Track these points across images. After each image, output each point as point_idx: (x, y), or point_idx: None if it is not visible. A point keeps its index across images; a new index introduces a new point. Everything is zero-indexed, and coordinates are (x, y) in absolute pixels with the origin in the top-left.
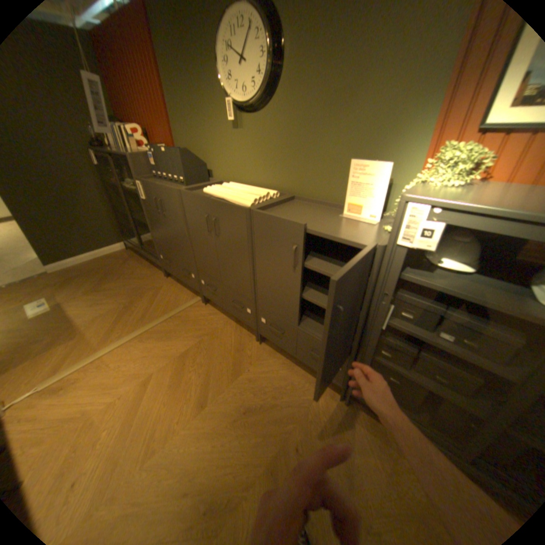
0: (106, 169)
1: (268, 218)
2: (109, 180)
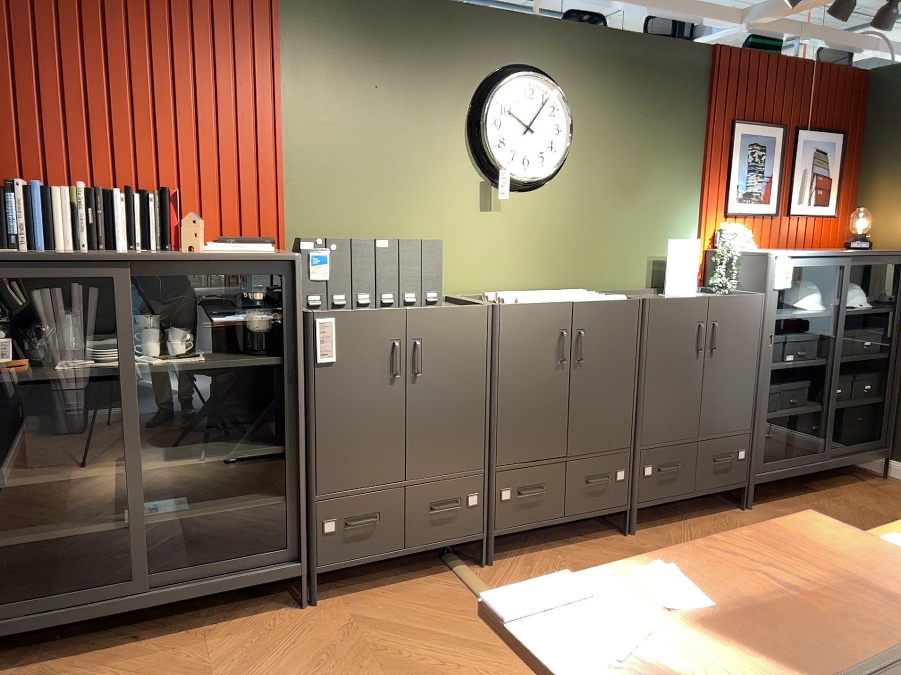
0: None
1: (671, 302)
2: None
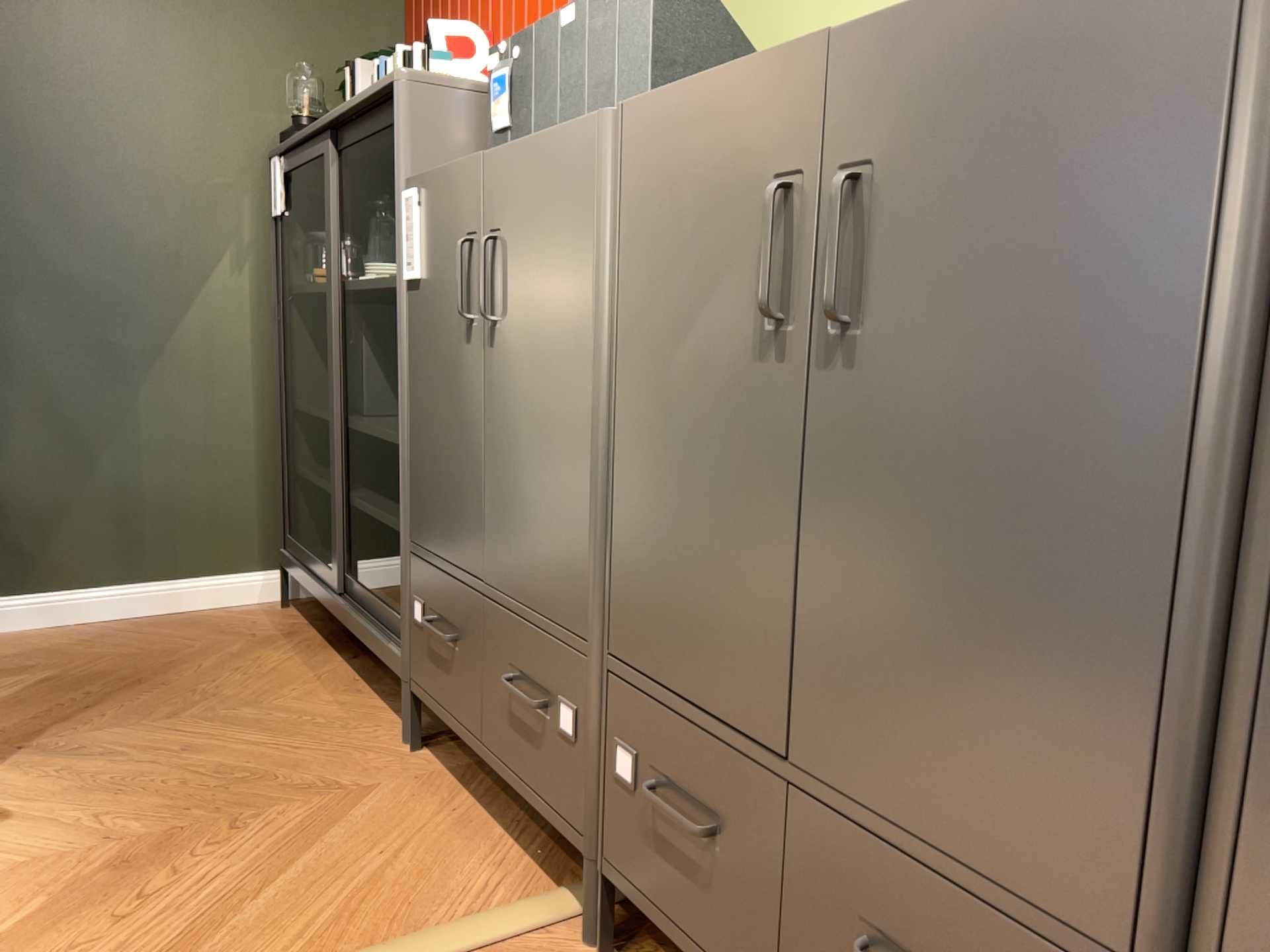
0: (315, 247)
1: None
2: (311, 288)
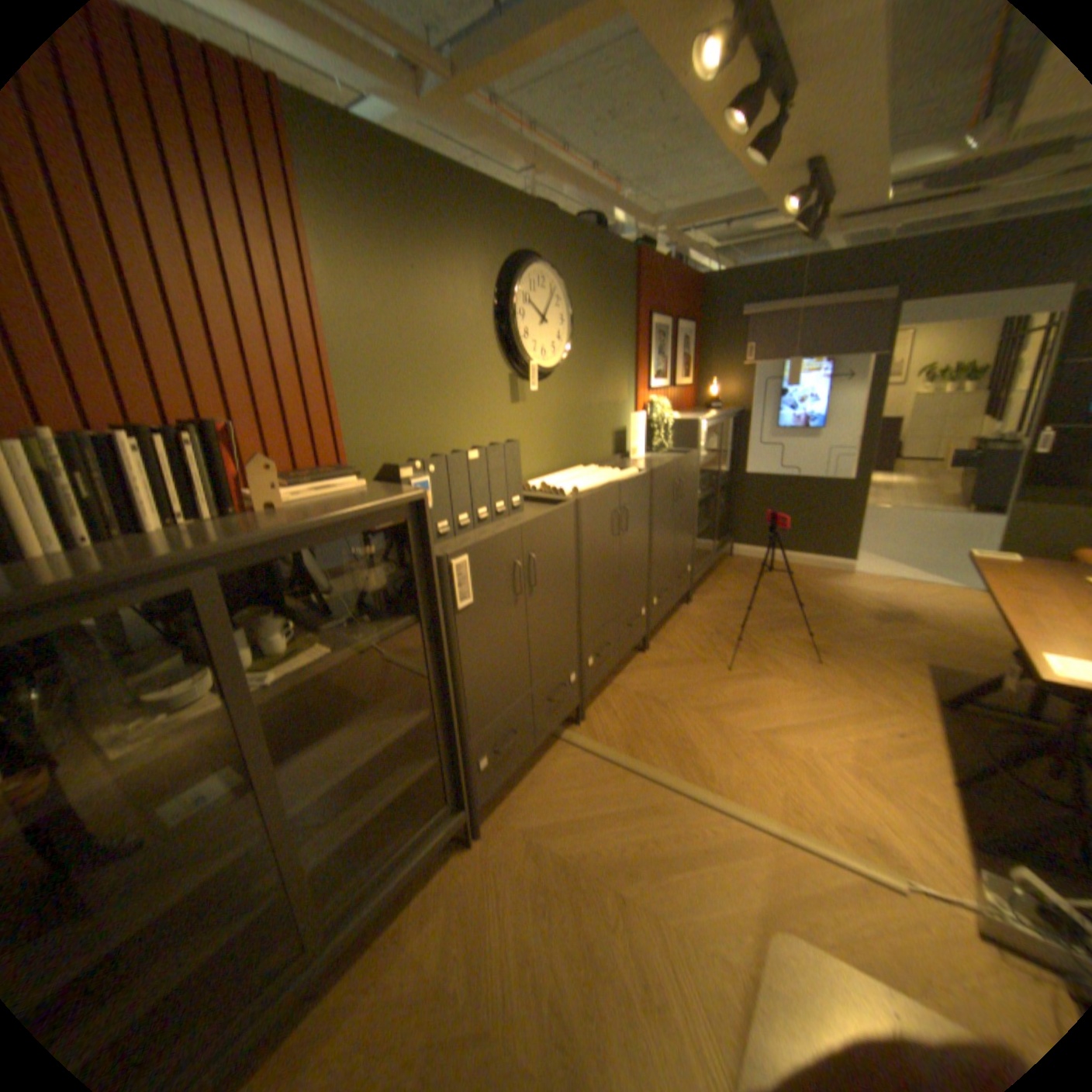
0: None
1: (663, 469)
2: None
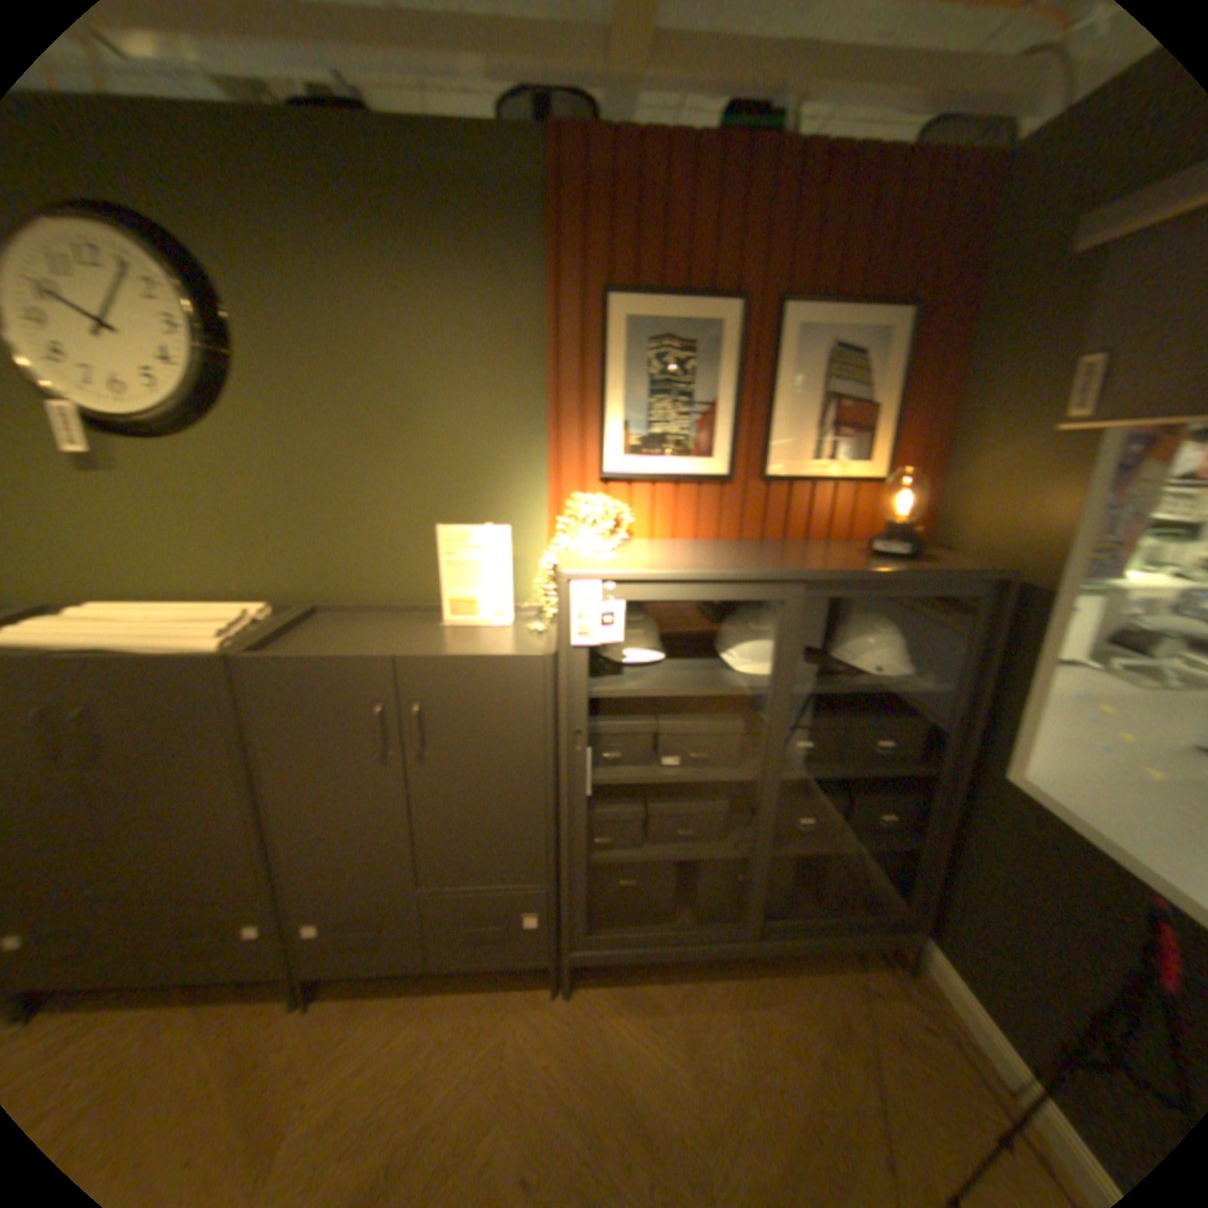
0: None
1: (290, 665)
2: None
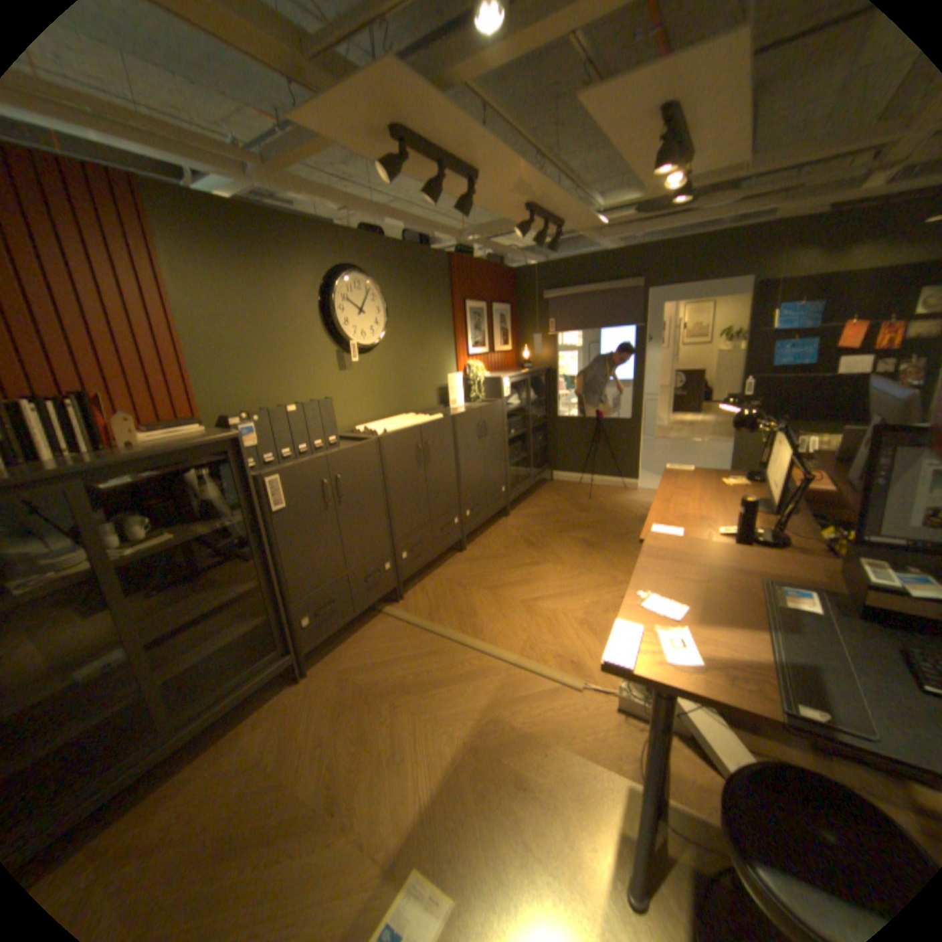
0: None
1: (465, 415)
2: None
